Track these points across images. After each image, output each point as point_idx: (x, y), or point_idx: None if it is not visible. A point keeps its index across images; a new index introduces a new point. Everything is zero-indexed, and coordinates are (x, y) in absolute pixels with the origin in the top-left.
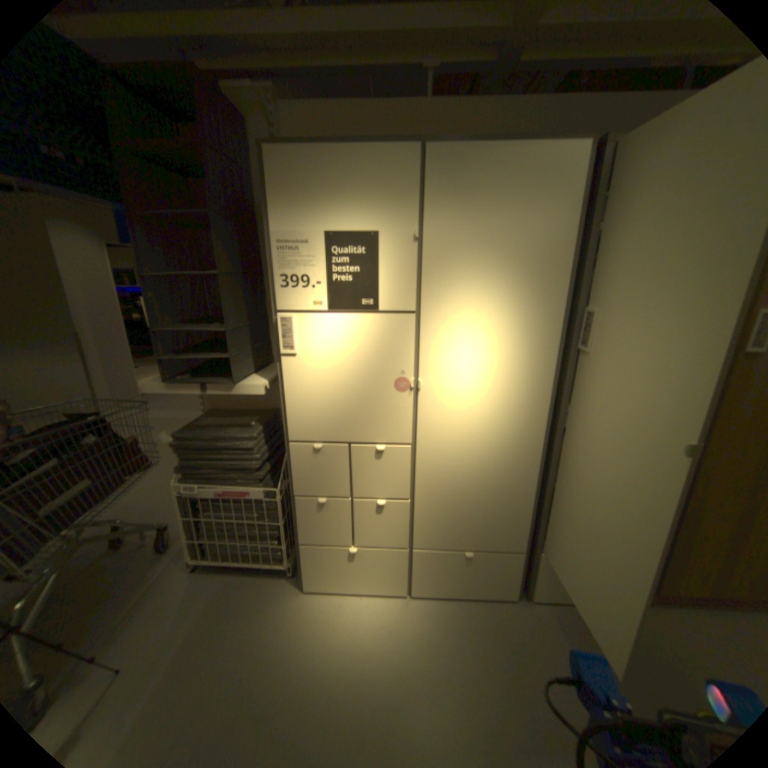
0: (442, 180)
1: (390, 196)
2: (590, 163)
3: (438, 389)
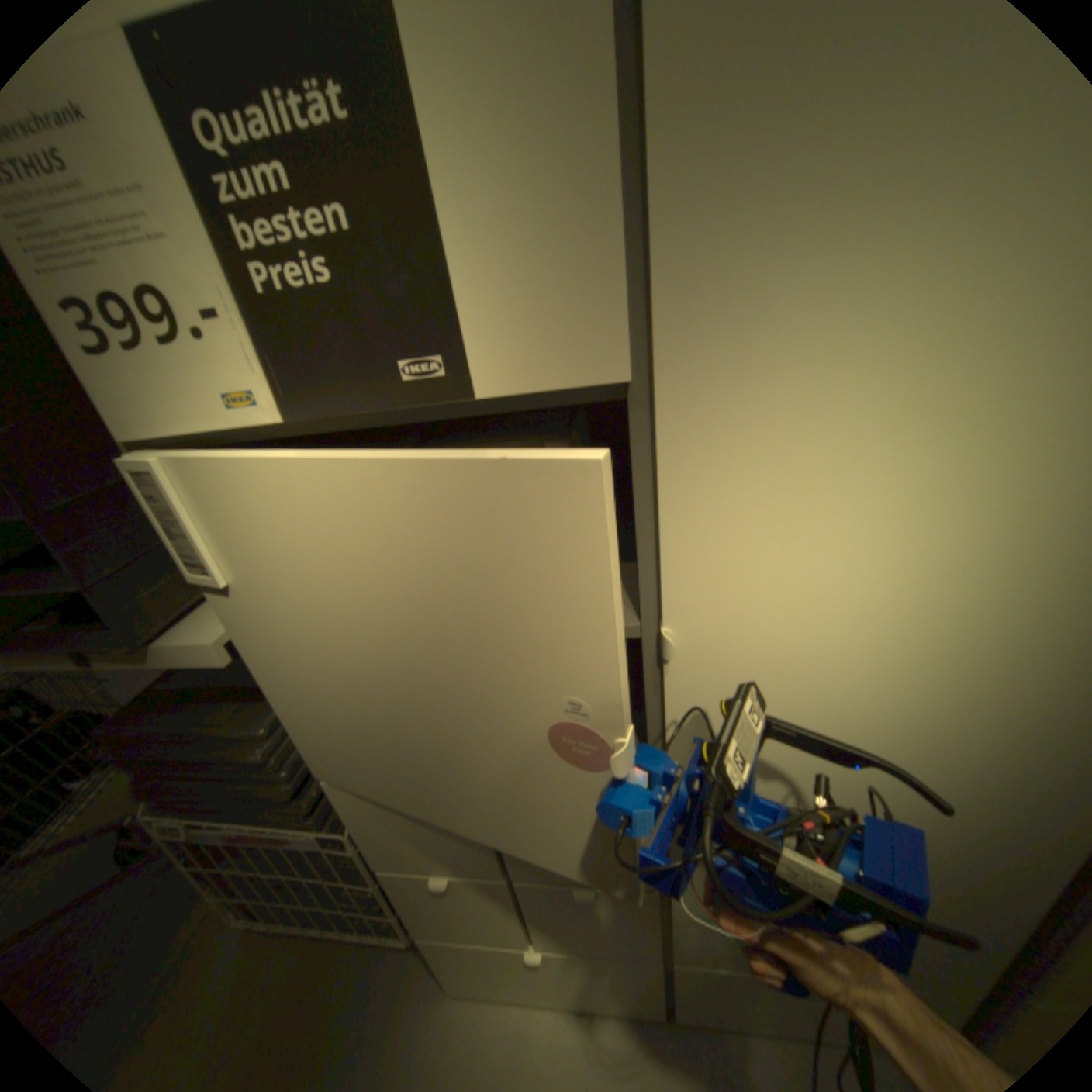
0: None
1: None
2: None
3: (735, 654)
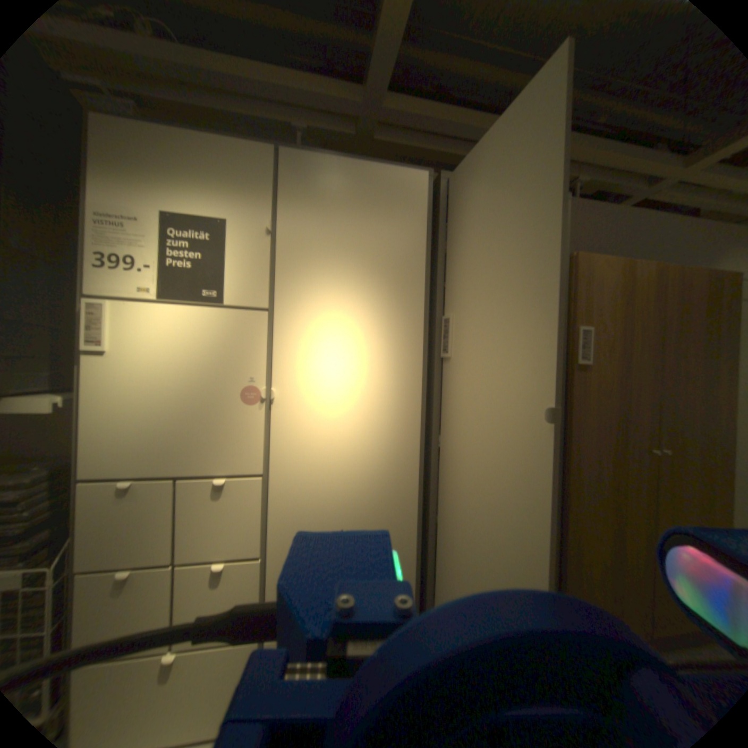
0: (294, 184)
1: (239, 190)
2: (427, 193)
3: (296, 403)
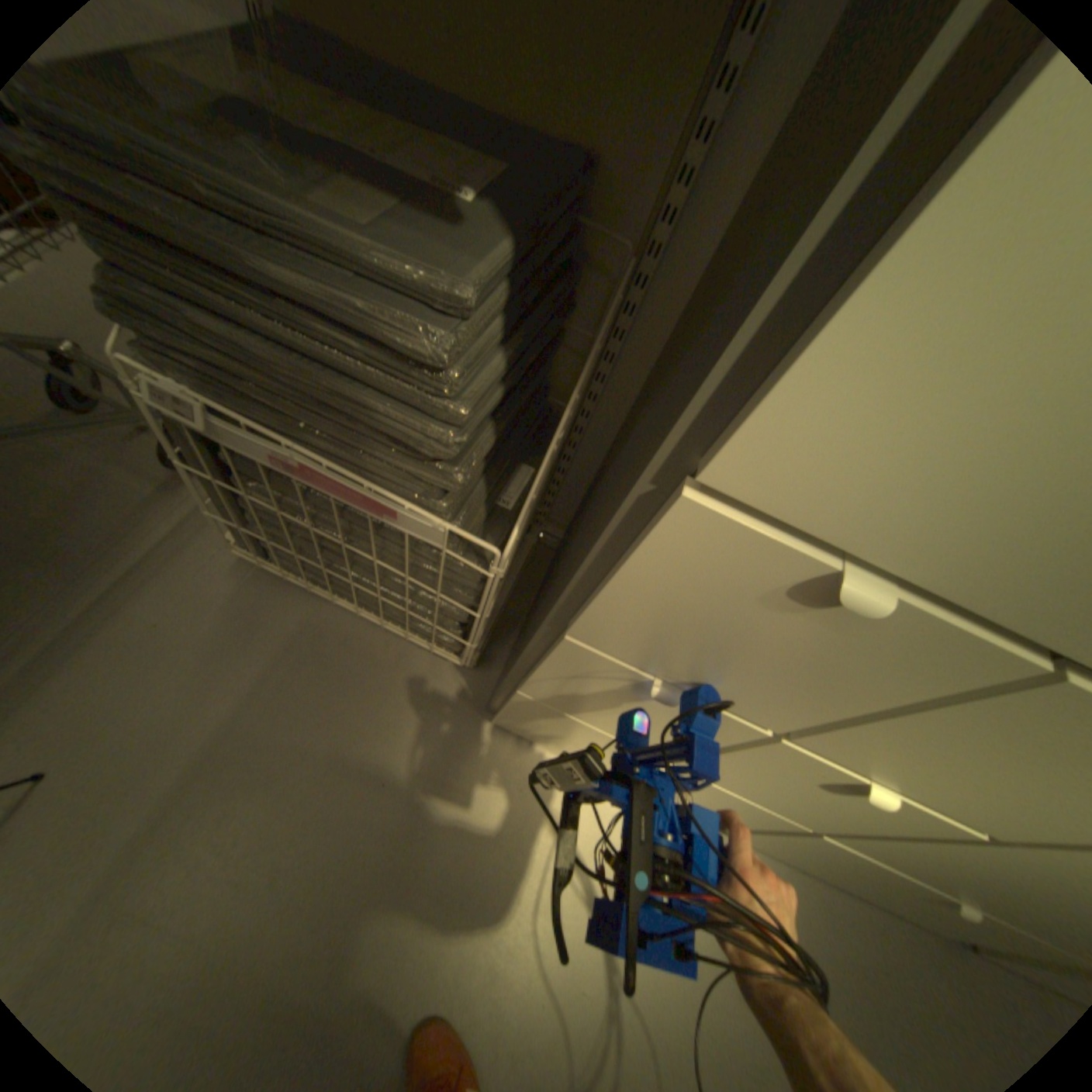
0: None
1: None
2: None
3: None
